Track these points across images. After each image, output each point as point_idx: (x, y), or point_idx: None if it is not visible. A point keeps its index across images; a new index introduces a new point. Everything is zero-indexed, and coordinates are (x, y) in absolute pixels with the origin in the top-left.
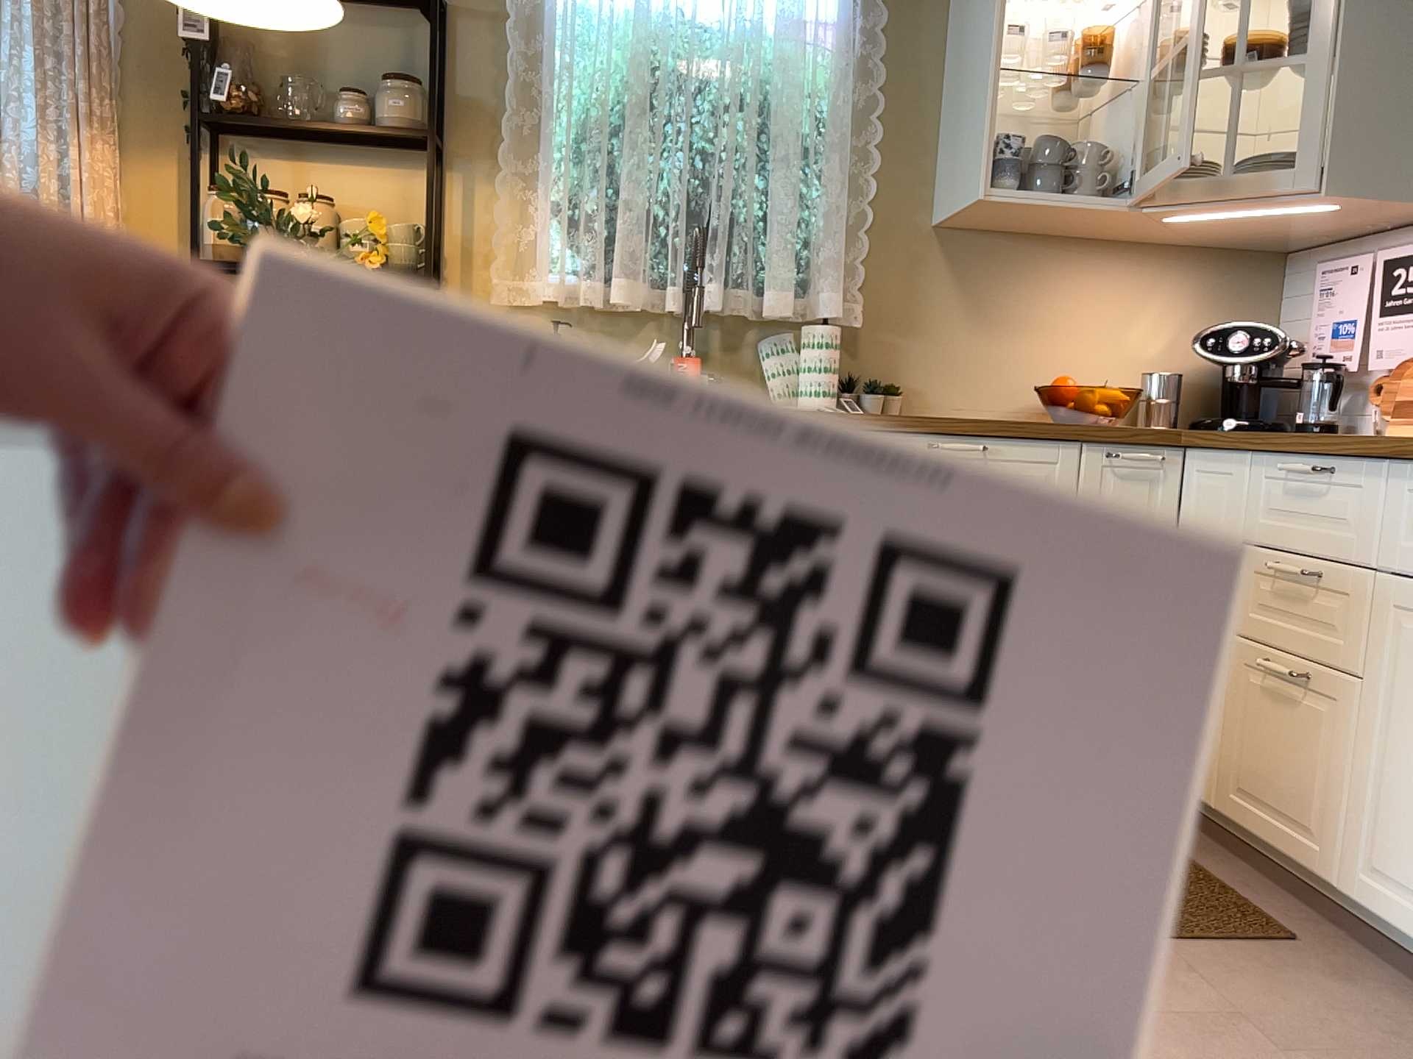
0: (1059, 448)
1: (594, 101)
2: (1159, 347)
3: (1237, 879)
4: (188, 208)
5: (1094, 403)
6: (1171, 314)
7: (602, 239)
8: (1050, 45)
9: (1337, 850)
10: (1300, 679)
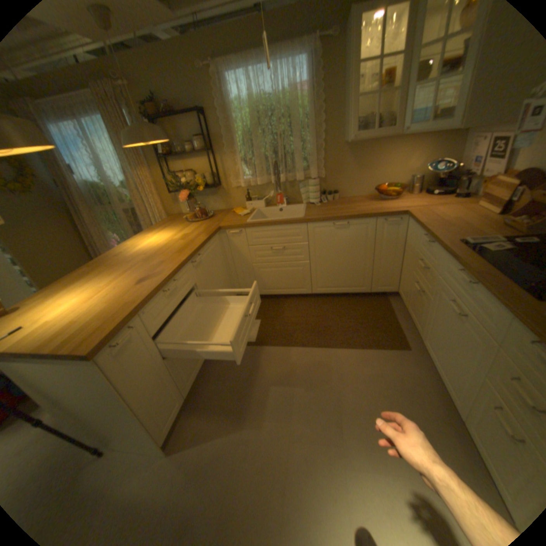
0: (369, 220)
1: (242, 129)
2: (418, 165)
3: (407, 326)
4: (164, 177)
5: (389, 194)
6: (423, 153)
7: (252, 167)
8: (378, 70)
9: (423, 332)
10: (420, 292)
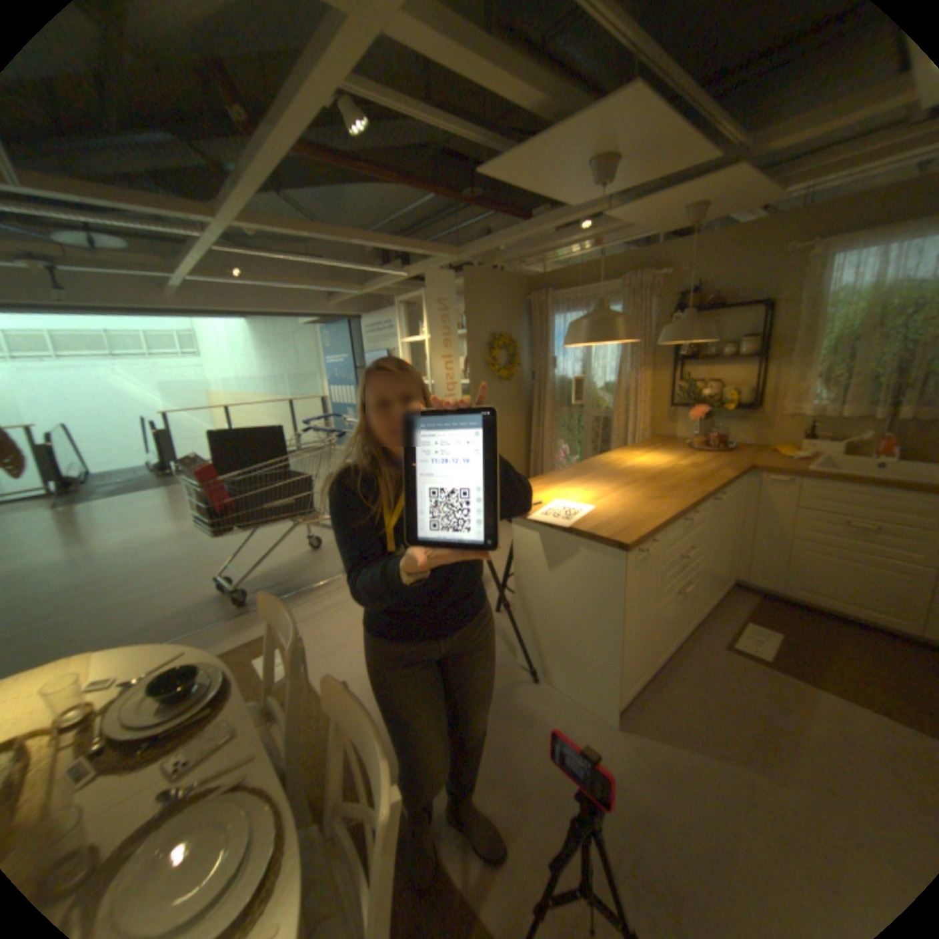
0: None
1: (843, 329)
2: None
3: None
4: (670, 384)
5: None
6: None
7: (841, 387)
8: None
9: None
10: None
